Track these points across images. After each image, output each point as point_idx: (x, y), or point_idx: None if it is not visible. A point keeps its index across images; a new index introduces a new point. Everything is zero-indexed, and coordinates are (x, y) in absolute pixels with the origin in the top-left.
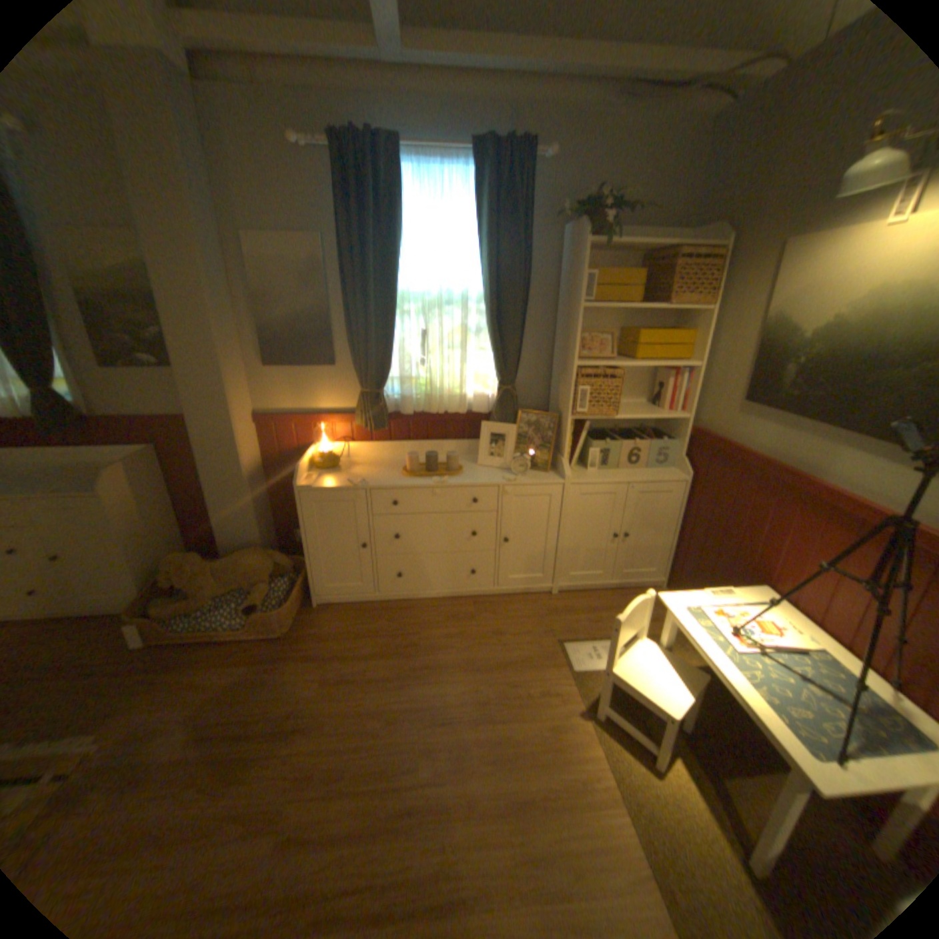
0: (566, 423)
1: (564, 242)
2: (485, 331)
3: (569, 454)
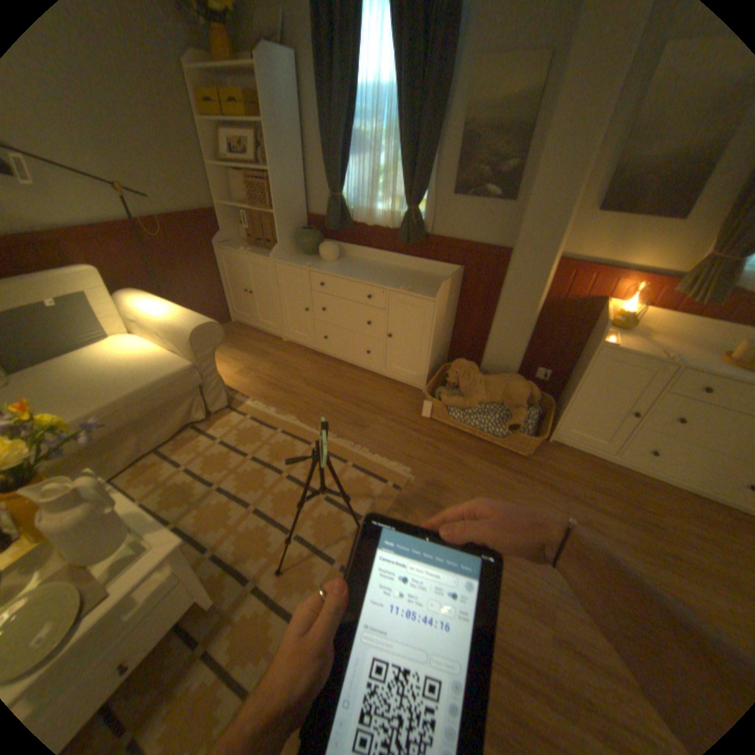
0: None
1: None
2: None
3: None
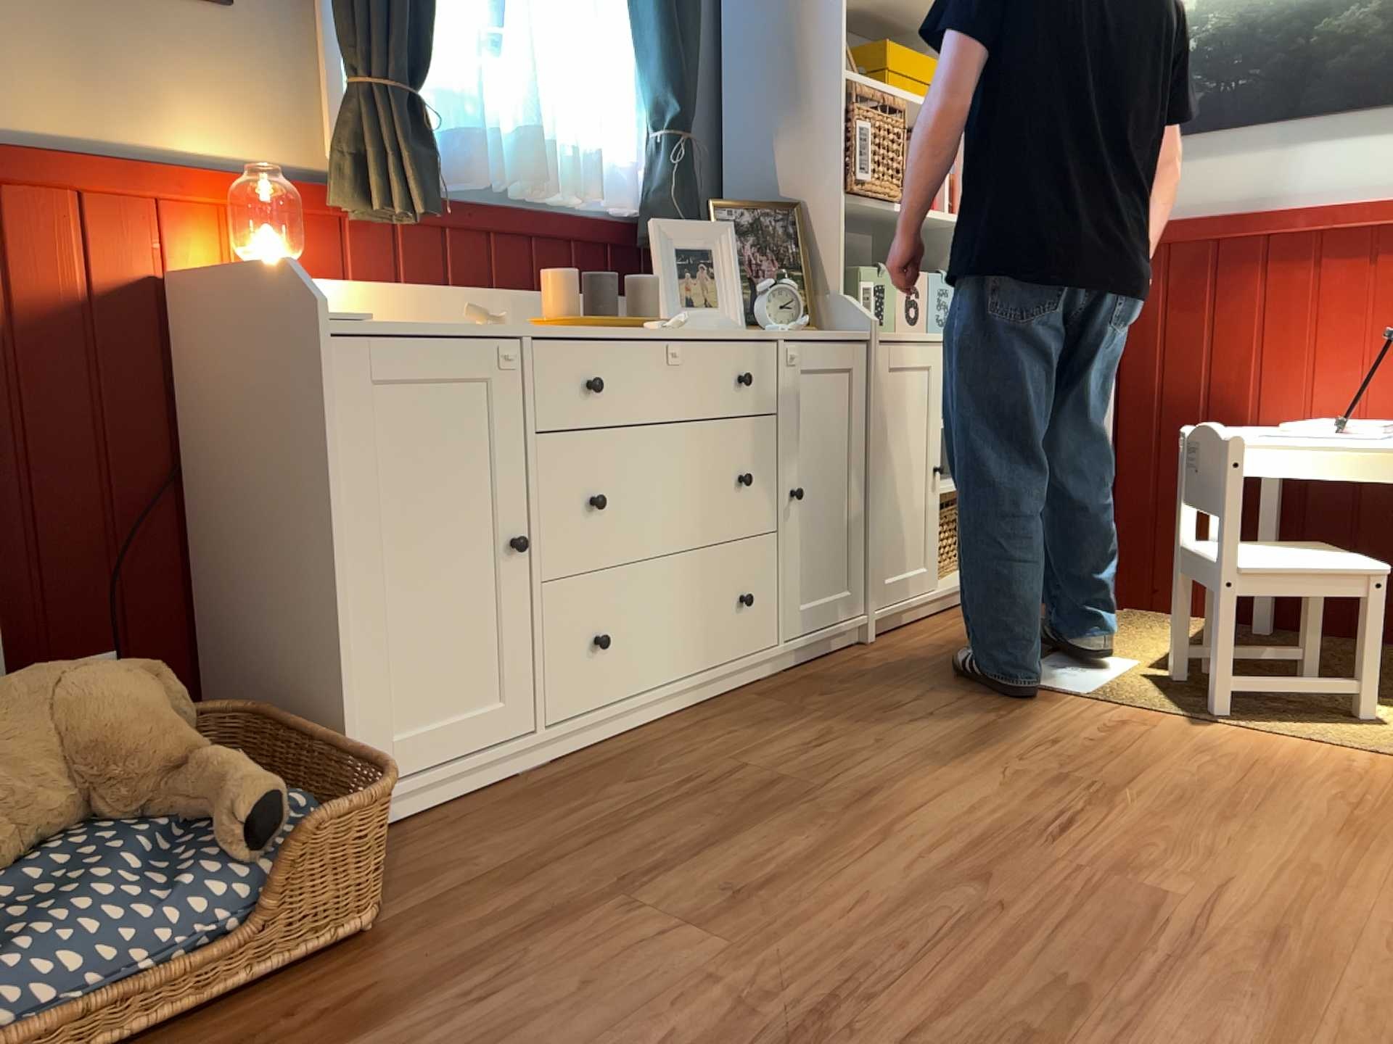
0: (836, 209)
1: None
2: None
3: (842, 286)
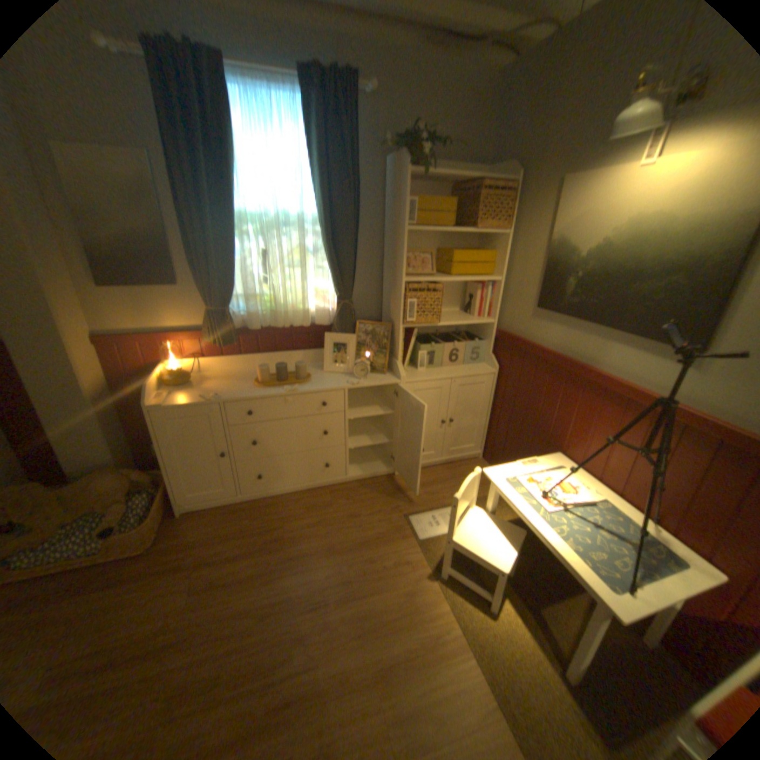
0: (398, 332)
1: (387, 172)
2: (322, 251)
3: (402, 358)
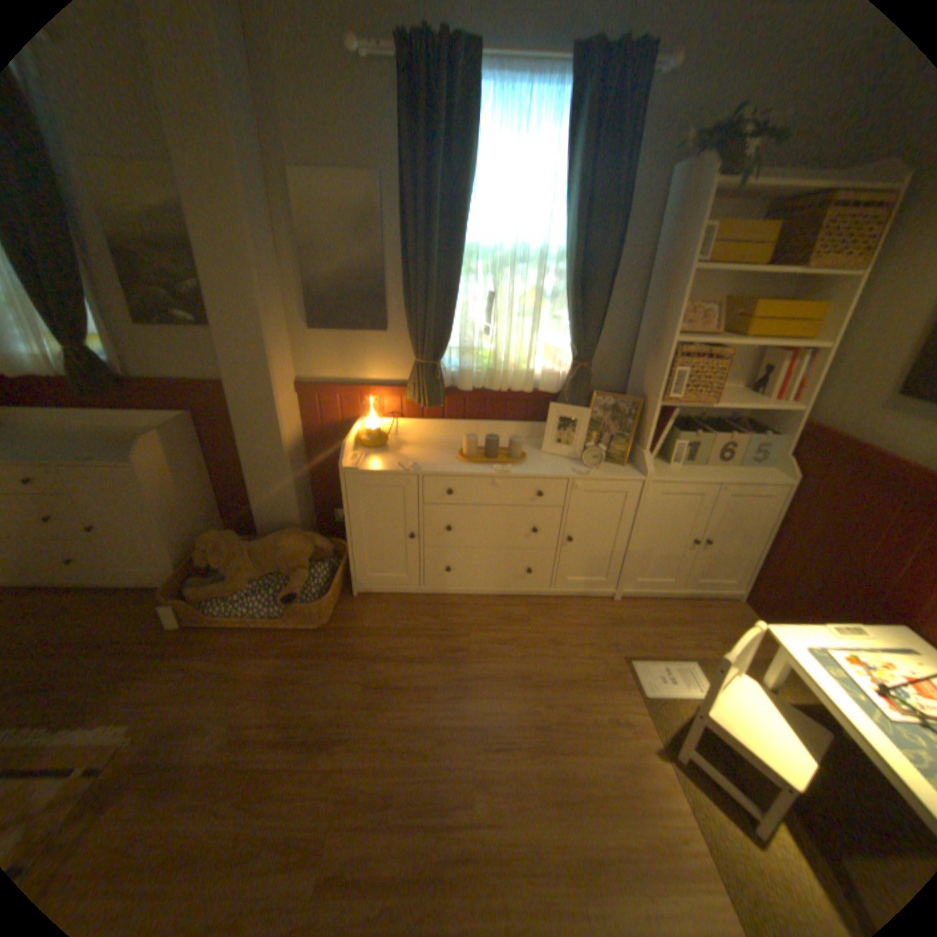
0: (654, 410)
1: (671, 186)
2: (563, 295)
3: (652, 446)
